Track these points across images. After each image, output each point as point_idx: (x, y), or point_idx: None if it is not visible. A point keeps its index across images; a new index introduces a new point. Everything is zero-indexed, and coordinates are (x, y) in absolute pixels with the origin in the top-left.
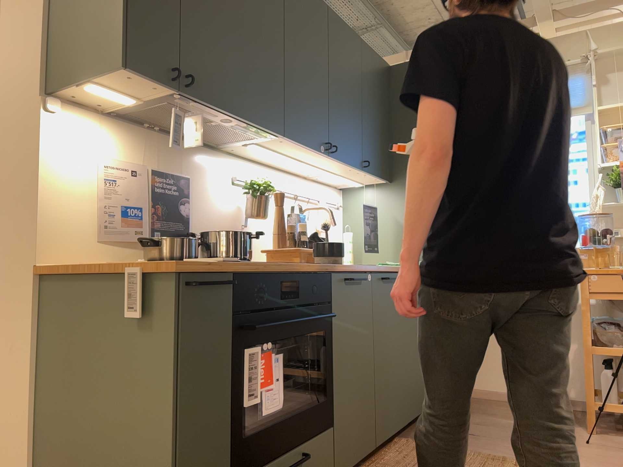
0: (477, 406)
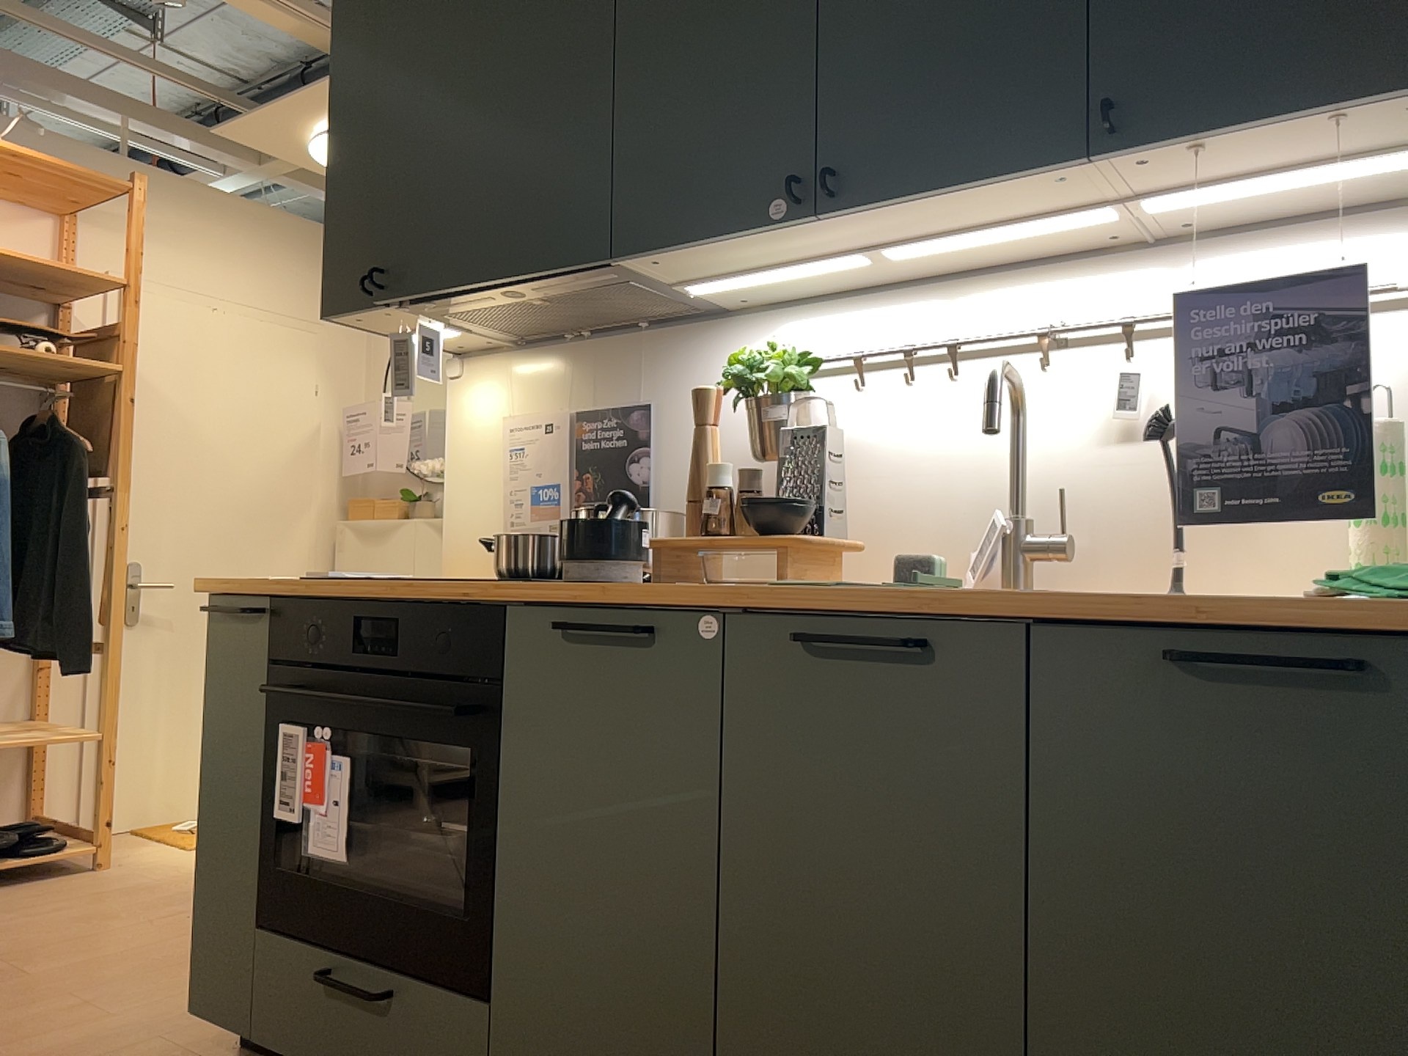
0: None
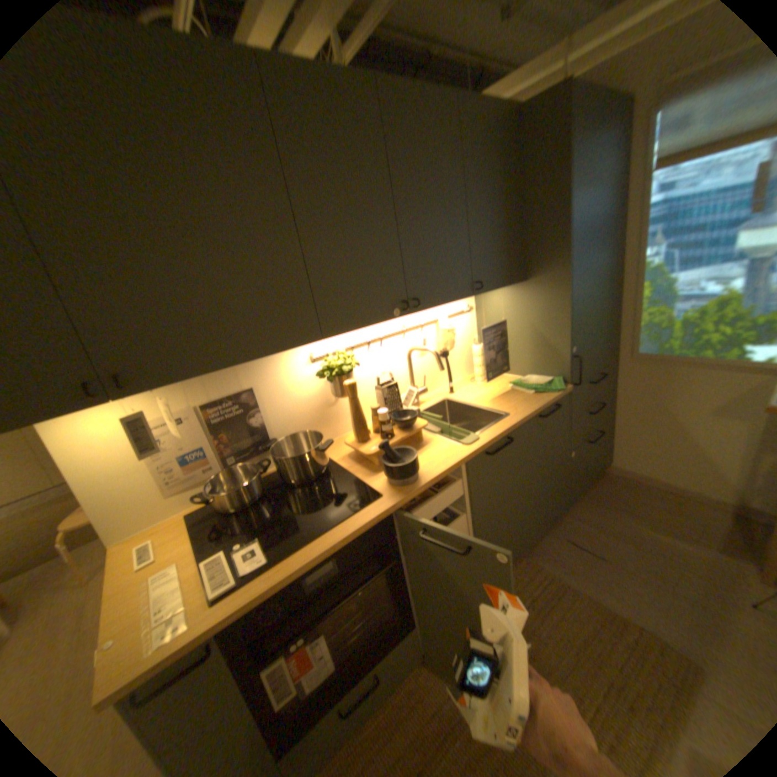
0: (624, 498)
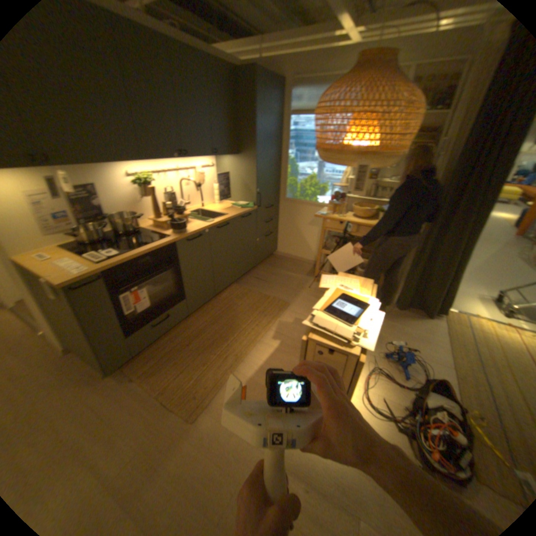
0: (279, 263)
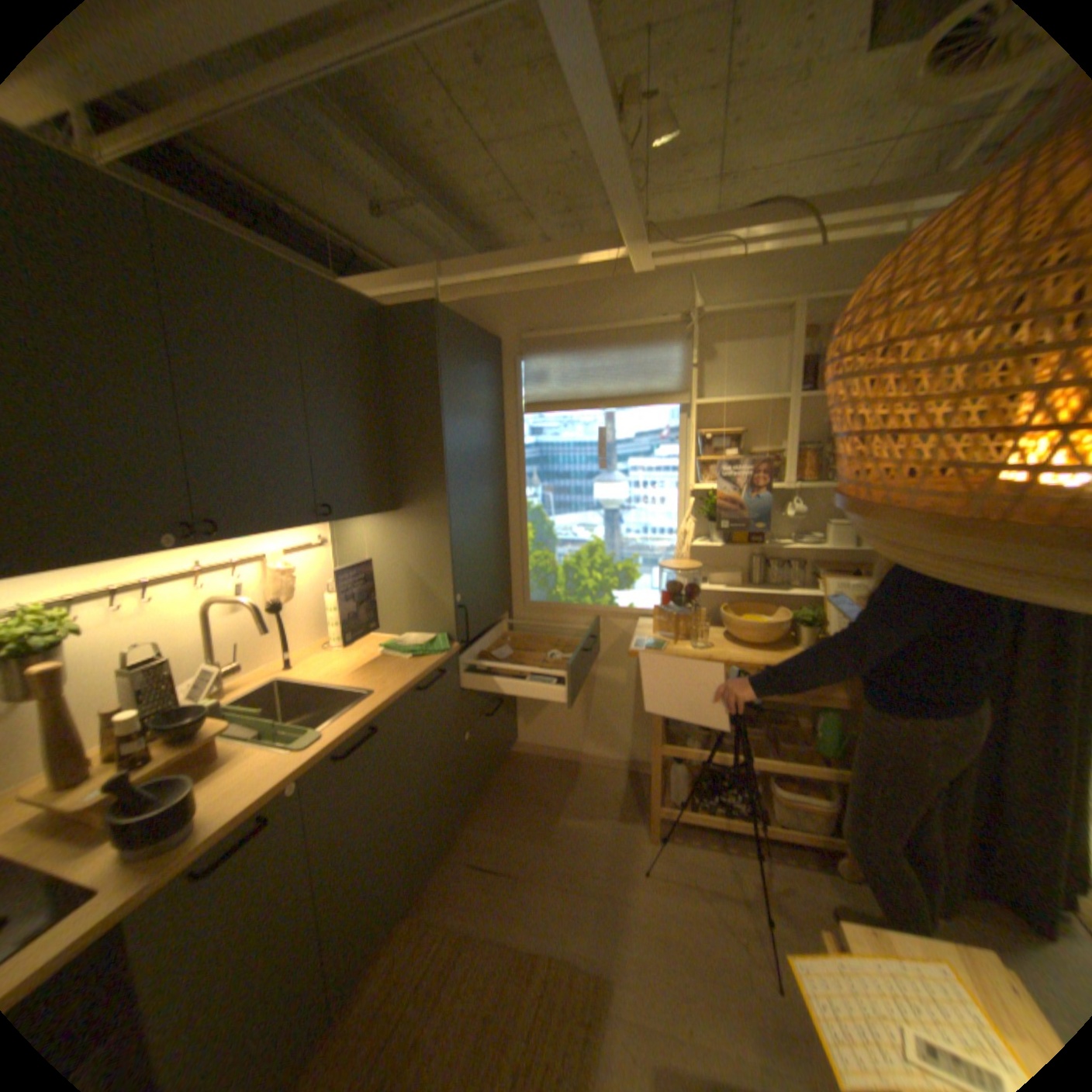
0: (531, 782)
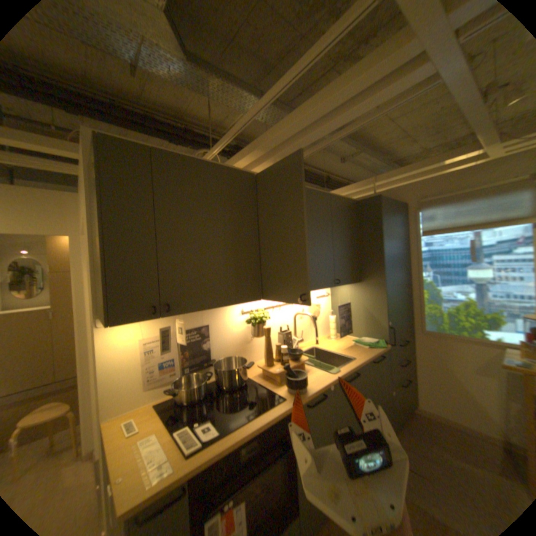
0: (430, 432)
